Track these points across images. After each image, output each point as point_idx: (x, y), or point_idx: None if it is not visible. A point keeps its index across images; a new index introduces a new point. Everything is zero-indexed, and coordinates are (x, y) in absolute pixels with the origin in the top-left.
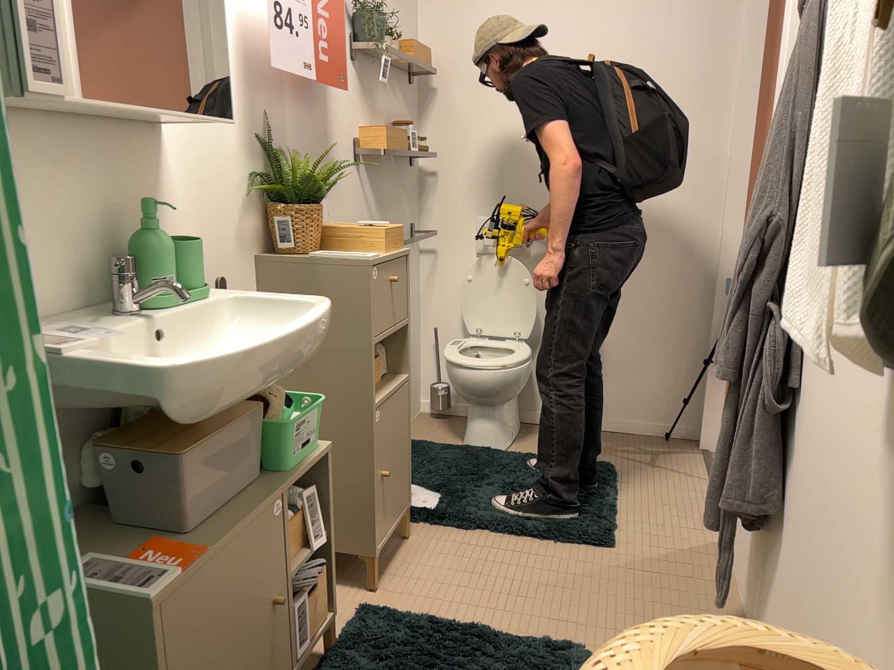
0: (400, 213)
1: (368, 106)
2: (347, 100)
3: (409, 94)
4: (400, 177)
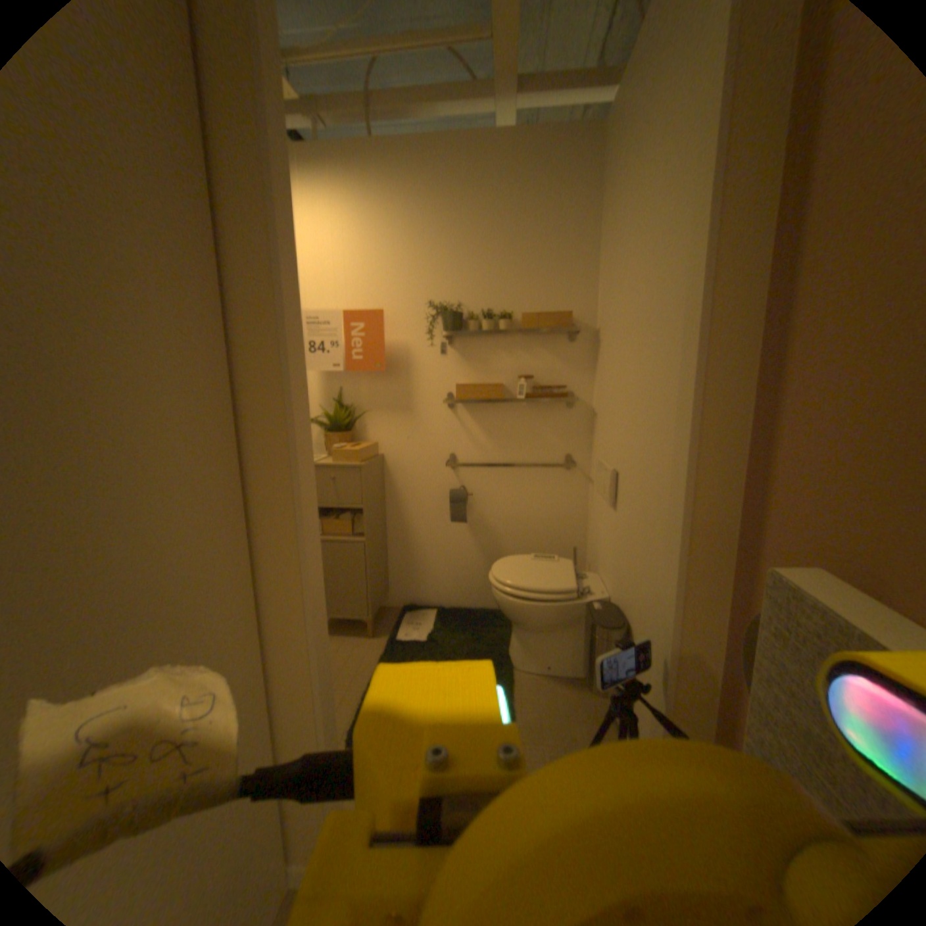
0: (538, 442)
1: (474, 366)
2: (437, 367)
3: (569, 344)
4: (538, 414)
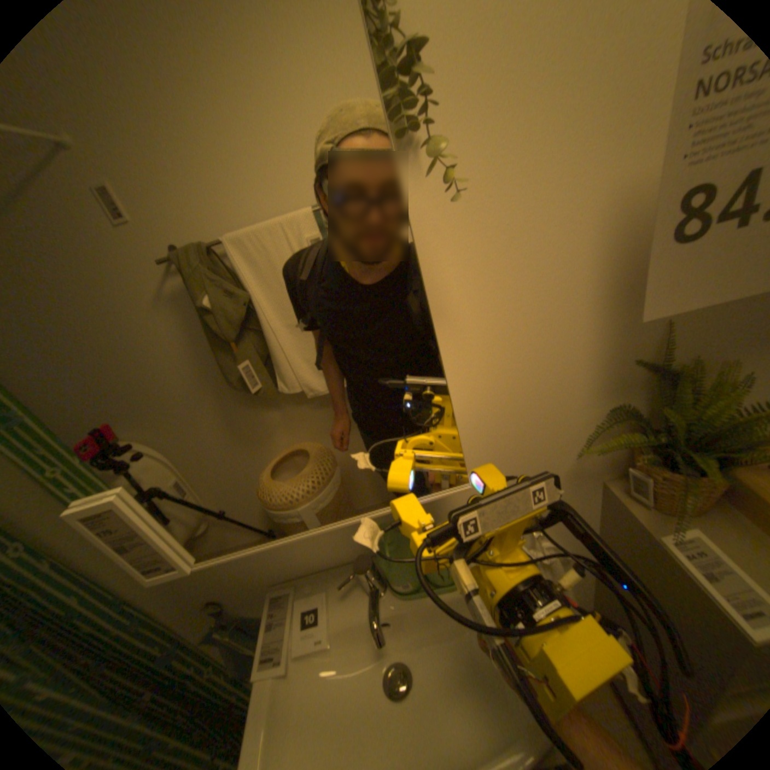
0: None
1: None
2: None
3: None
4: None
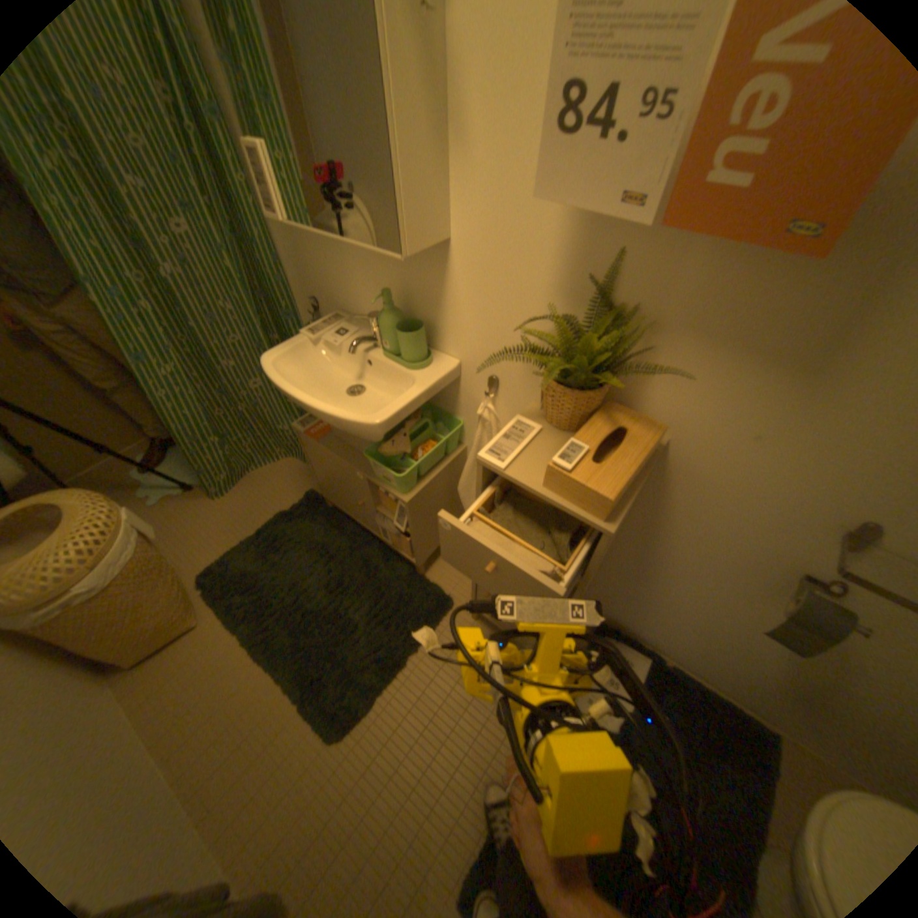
0: None
1: None
2: None
3: None
4: None
